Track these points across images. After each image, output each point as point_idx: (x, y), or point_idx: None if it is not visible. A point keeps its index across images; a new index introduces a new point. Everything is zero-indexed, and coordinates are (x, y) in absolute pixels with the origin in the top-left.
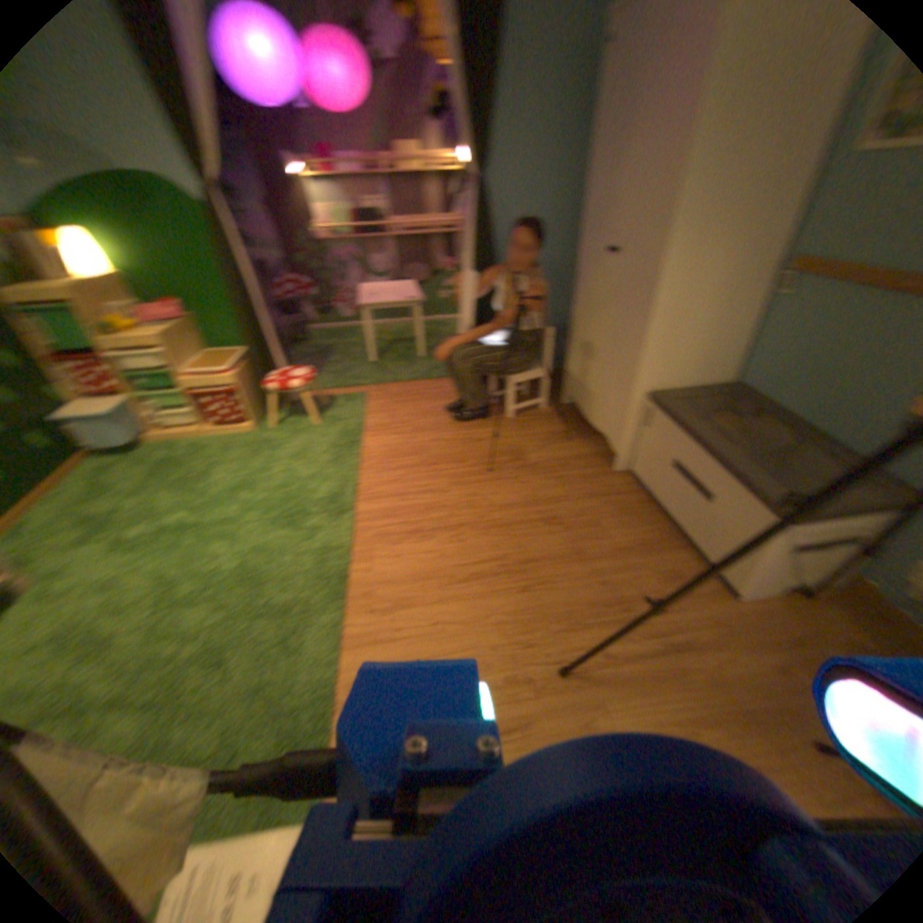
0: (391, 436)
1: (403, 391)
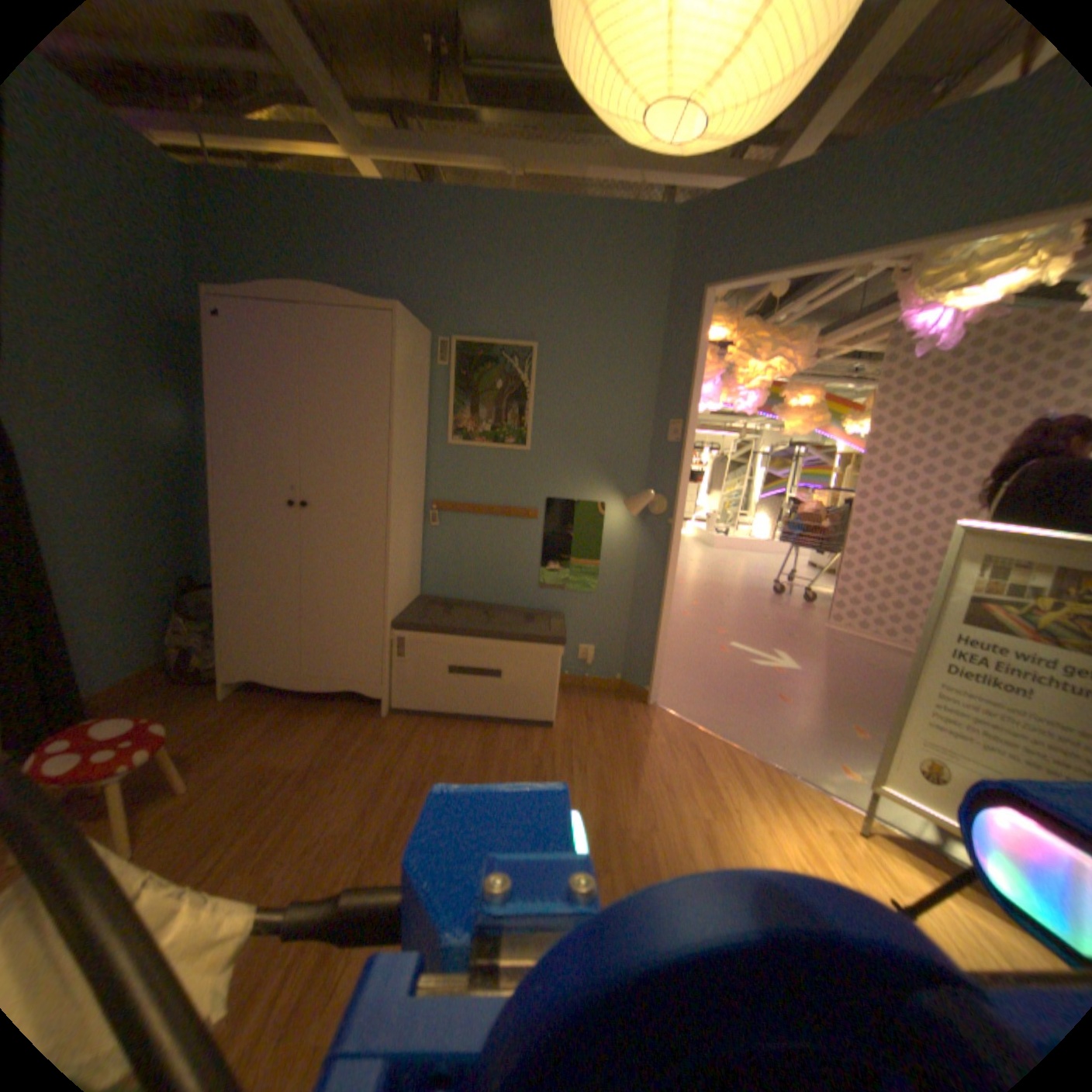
0: None
1: None
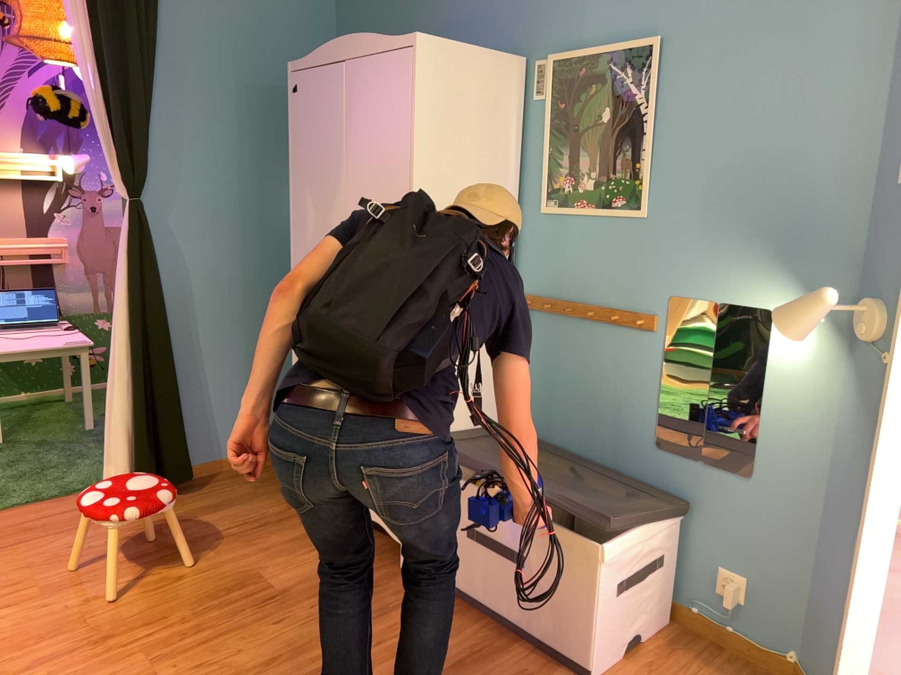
0: (4, 609)
1: (1, 525)
